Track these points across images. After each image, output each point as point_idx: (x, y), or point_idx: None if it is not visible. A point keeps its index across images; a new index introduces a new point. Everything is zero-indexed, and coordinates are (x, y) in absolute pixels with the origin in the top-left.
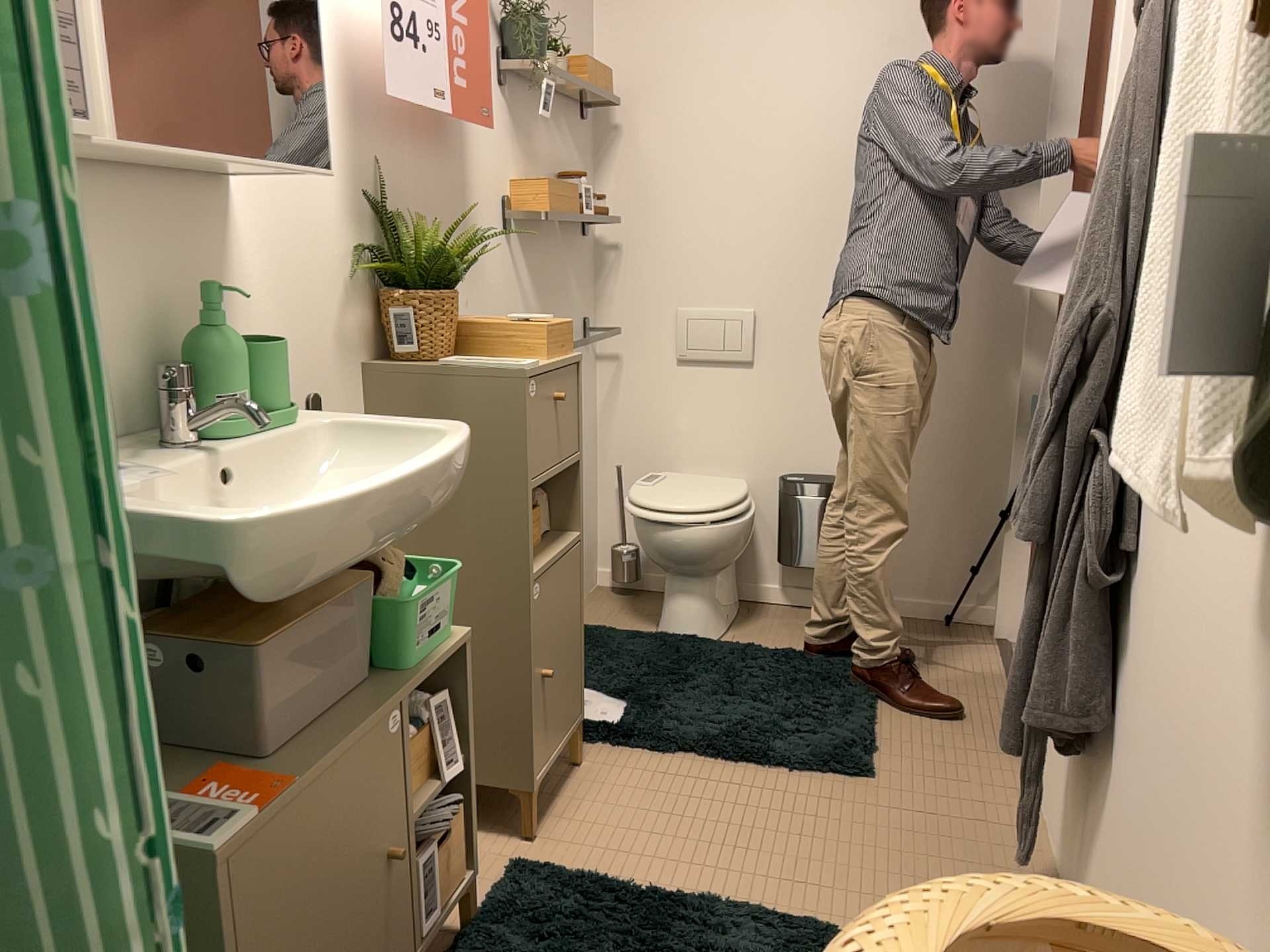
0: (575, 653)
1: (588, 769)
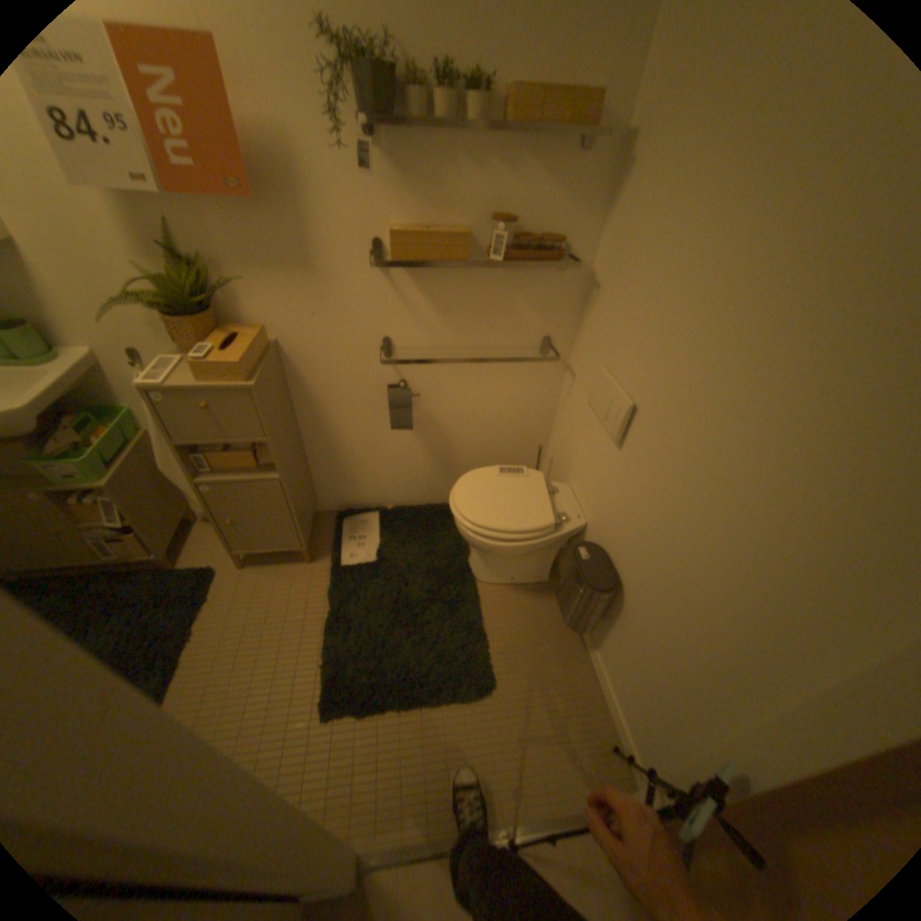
0: (277, 524)
1: (299, 568)
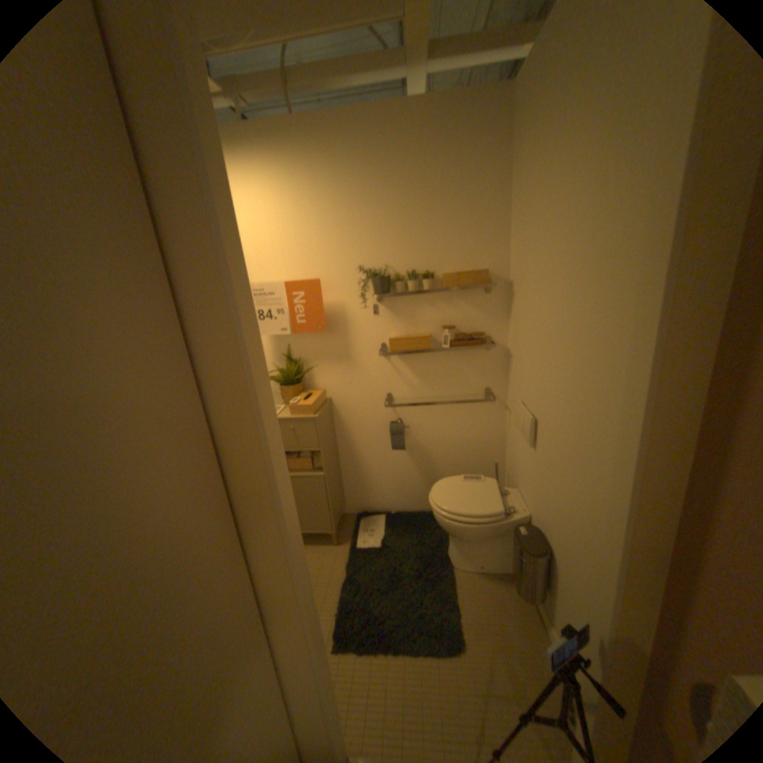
0: (319, 510)
1: (329, 549)
